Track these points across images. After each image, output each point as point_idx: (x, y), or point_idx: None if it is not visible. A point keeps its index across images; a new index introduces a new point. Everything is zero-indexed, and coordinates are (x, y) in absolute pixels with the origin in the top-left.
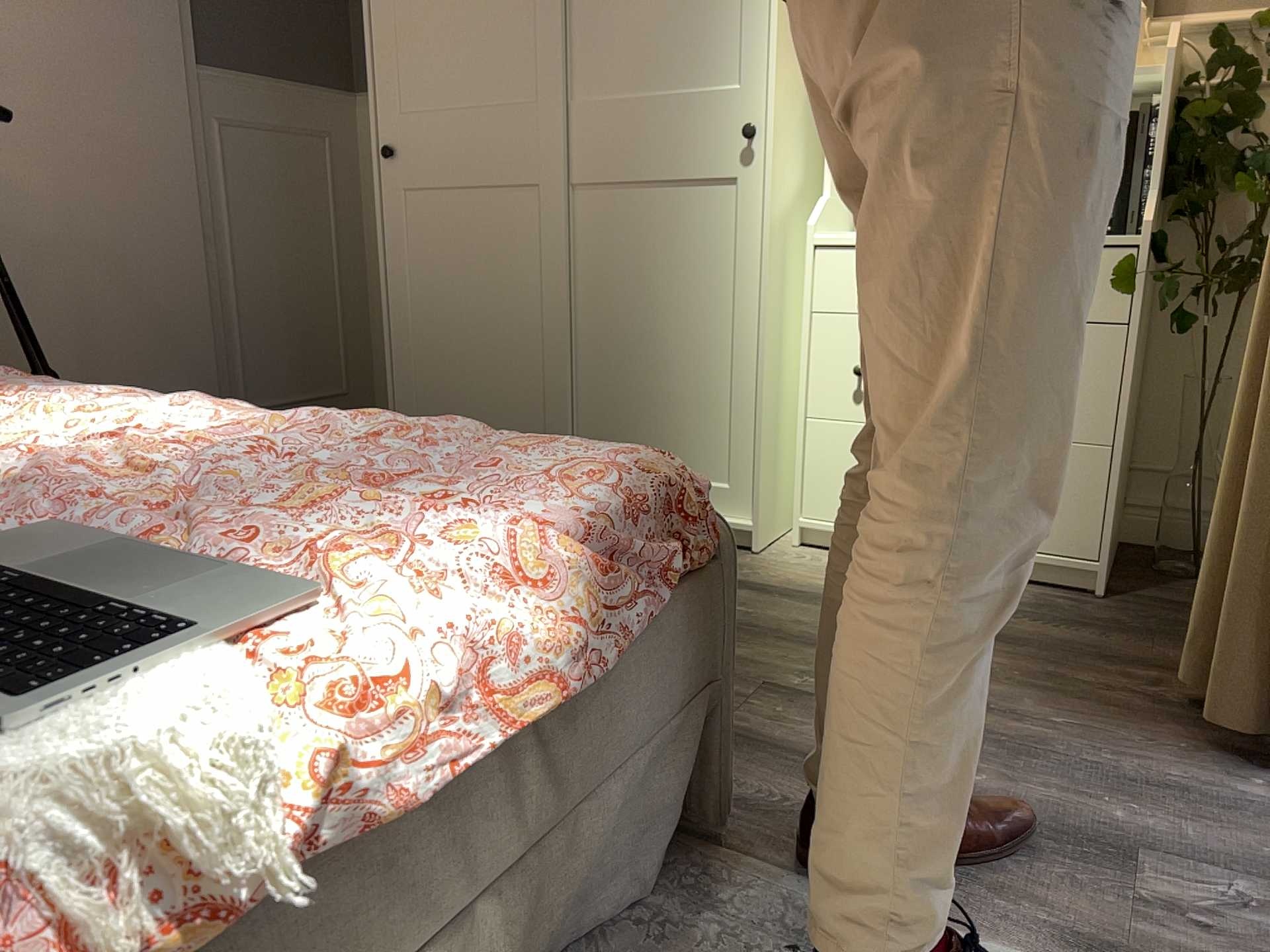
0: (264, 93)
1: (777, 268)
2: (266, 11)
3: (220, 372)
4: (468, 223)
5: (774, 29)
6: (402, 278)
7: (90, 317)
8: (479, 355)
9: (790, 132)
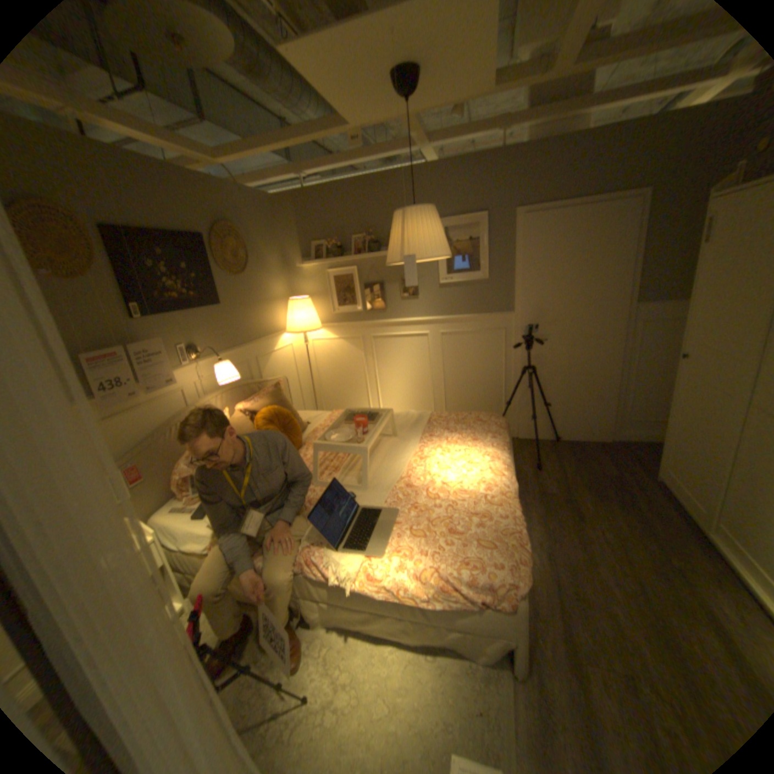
0: (671, 307)
1: None
2: (683, 273)
3: (618, 408)
4: (706, 399)
5: None
6: (679, 406)
7: (570, 387)
8: (696, 453)
9: None
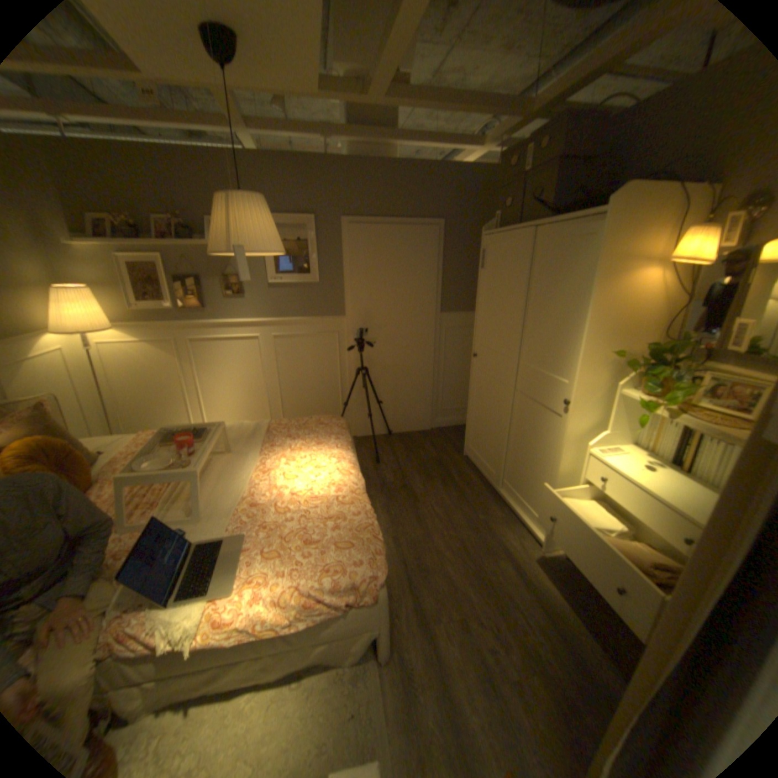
0: (462, 317)
1: (572, 456)
2: (467, 291)
3: (432, 399)
4: (490, 387)
5: (581, 369)
6: (473, 394)
7: (396, 385)
8: (486, 429)
9: (591, 405)
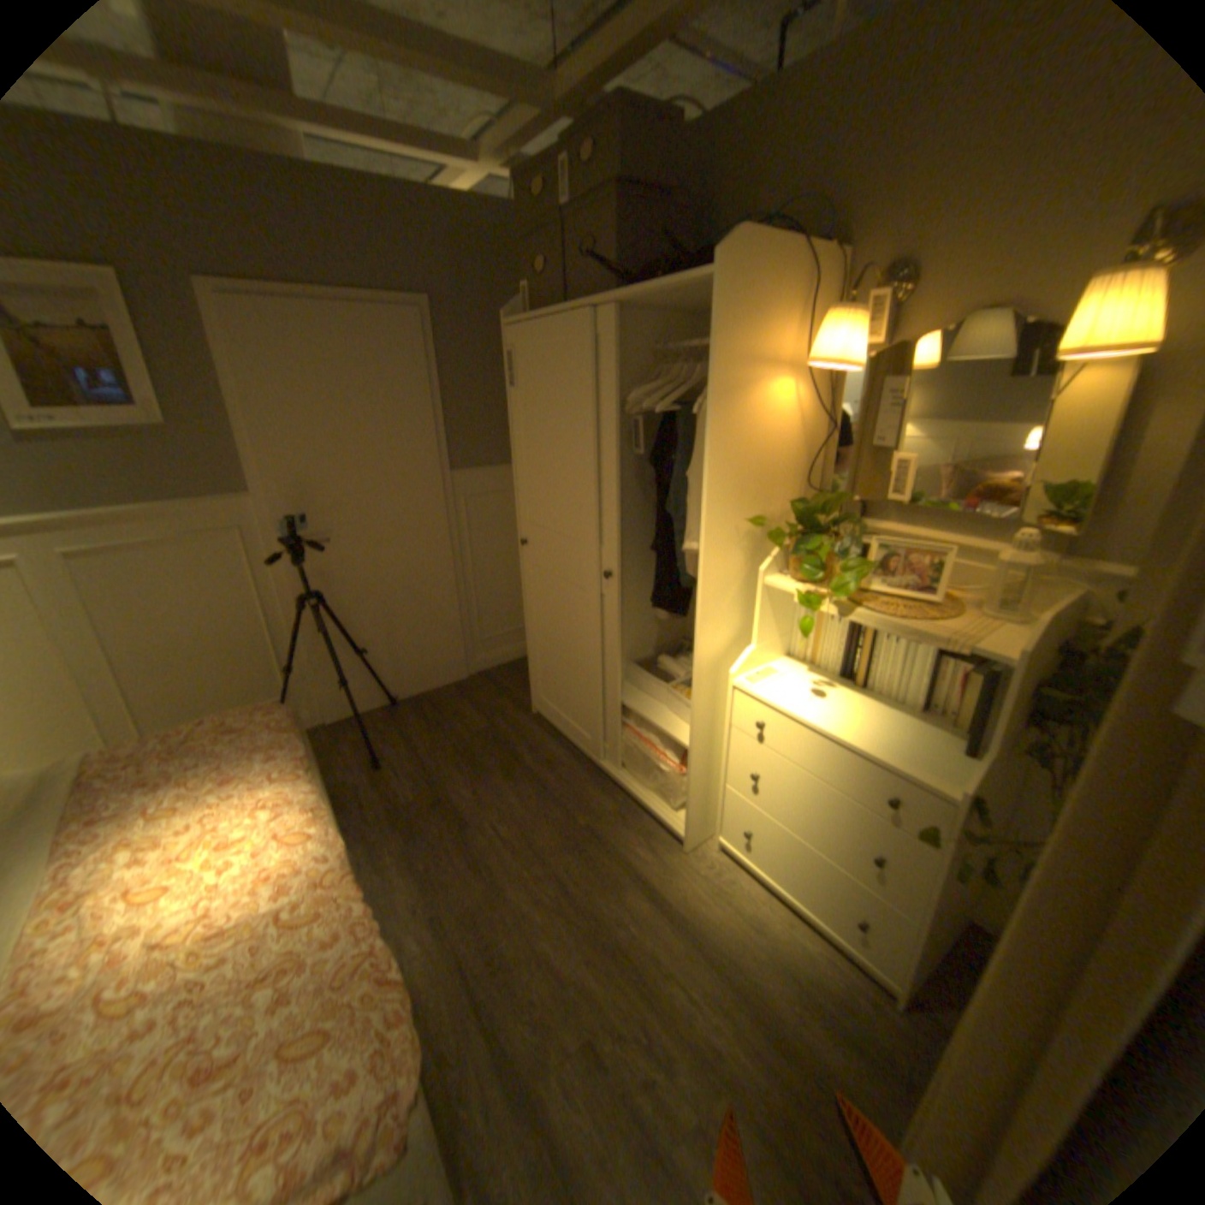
0: (490, 475)
1: (707, 695)
2: (492, 429)
3: (463, 626)
4: (558, 595)
5: (704, 553)
6: (532, 609)
7: (389, 613)
8: (564, 666)
9: (724, 608)
